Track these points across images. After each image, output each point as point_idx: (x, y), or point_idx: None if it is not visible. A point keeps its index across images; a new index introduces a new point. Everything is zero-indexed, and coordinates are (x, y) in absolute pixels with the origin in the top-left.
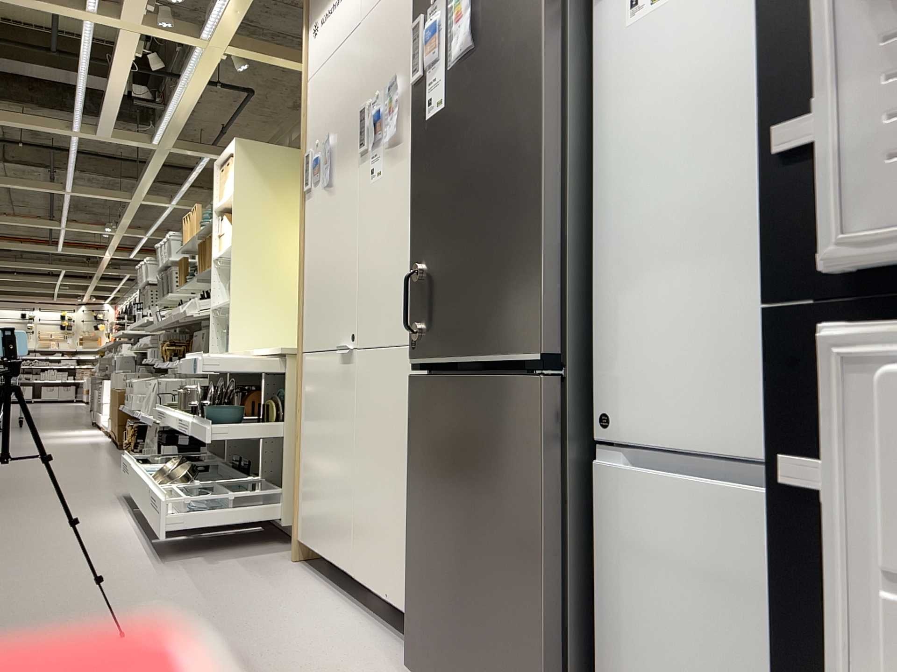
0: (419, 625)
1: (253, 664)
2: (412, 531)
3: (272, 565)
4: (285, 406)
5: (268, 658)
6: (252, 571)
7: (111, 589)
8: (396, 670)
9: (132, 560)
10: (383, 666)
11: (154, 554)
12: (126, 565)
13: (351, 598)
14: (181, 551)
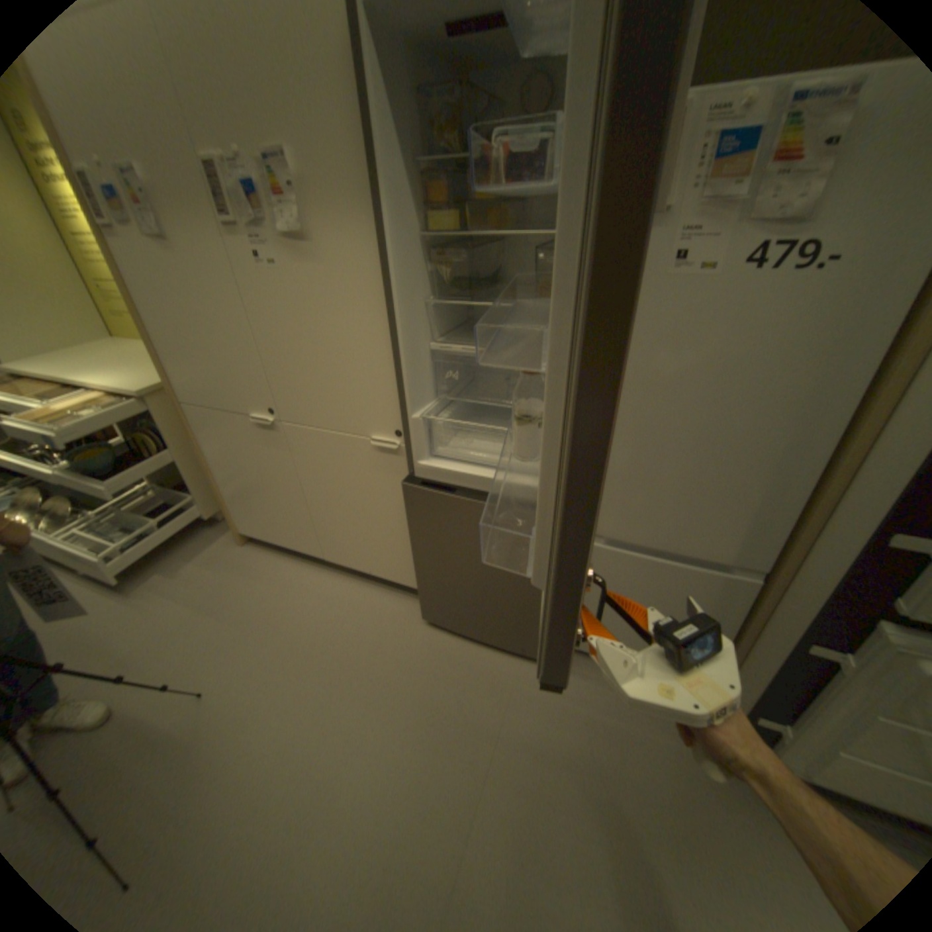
0: (426, 598)
1: (323, 659)
2: (420, 564)
3: (228, 557)
4: (160, 434)
5: (325, 649)
6: (219, 570)
7: (116, 651)
8: (408, 615)
9: (89, 607)
10: (397, 615)
11: (103, 591)
12: (92, 615)
13: (321, 565)
14: (126, 575)
